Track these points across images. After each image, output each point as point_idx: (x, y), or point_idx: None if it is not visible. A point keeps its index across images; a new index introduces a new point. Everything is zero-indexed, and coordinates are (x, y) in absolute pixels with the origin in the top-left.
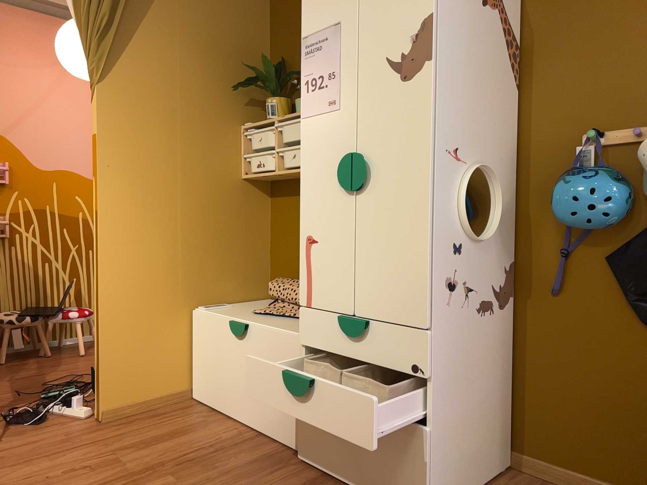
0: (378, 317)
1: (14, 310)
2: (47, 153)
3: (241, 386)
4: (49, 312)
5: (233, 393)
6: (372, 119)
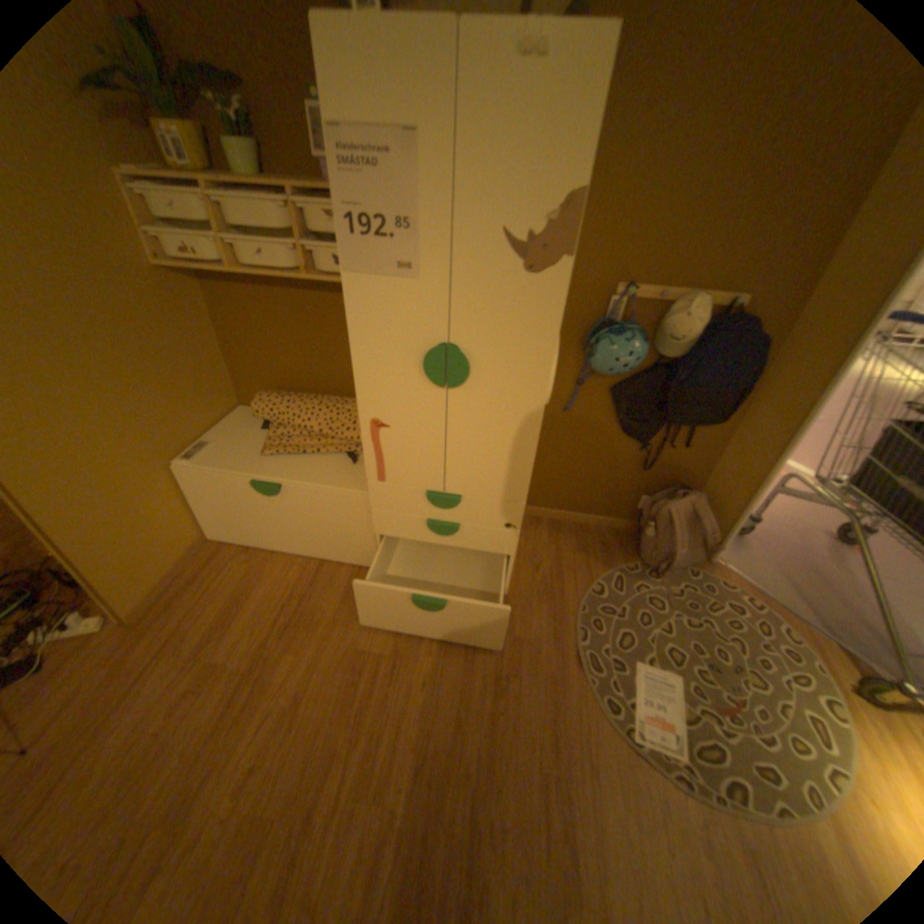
0: (471, 493)
1: None
2: None
3: (285, 530)
4: None
5: (274, 535)
6: (474, 309)
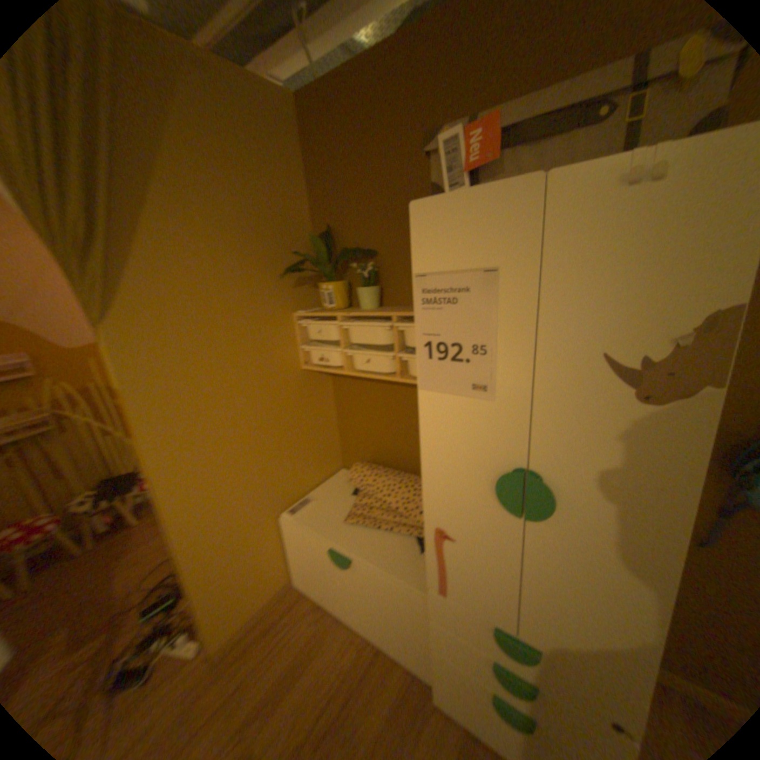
0: (557, 656)
1: (83, 493)
2: (65, 330)
3: (350, 605)
4: (121, 487)
5: (340, 605)
6: (563, 437)
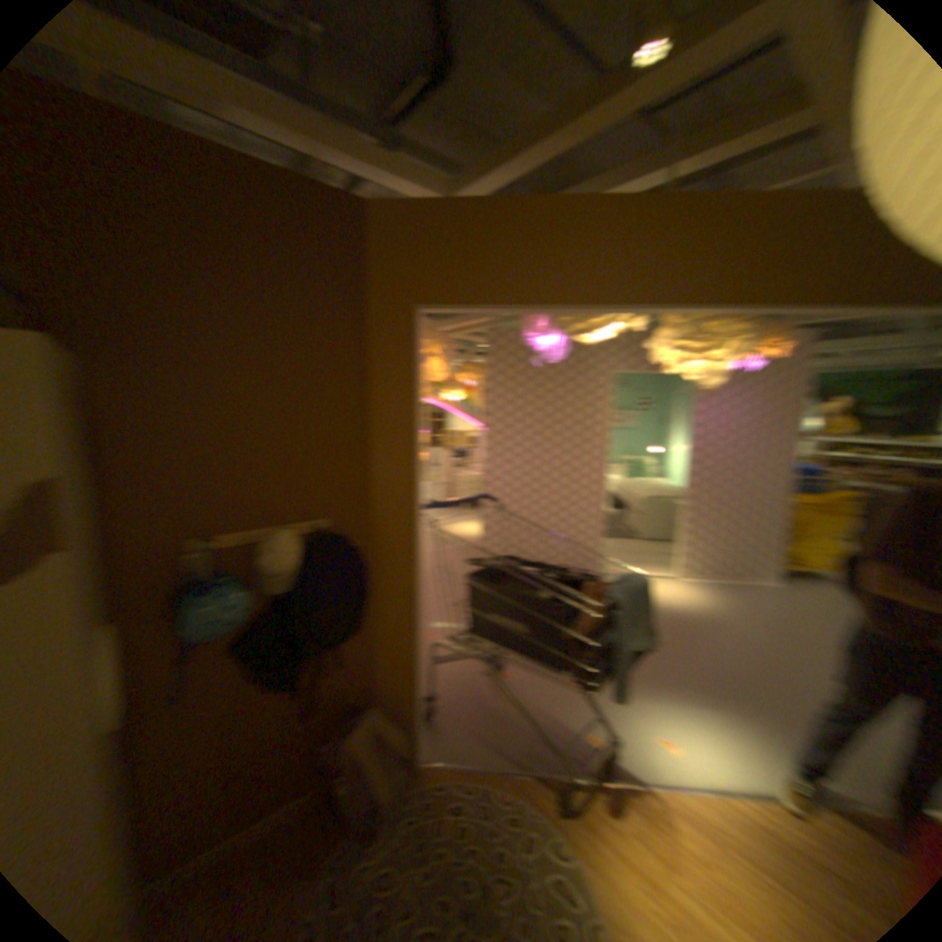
0: None
1: None
2: None
3: None
4: None
5: None
6: None
